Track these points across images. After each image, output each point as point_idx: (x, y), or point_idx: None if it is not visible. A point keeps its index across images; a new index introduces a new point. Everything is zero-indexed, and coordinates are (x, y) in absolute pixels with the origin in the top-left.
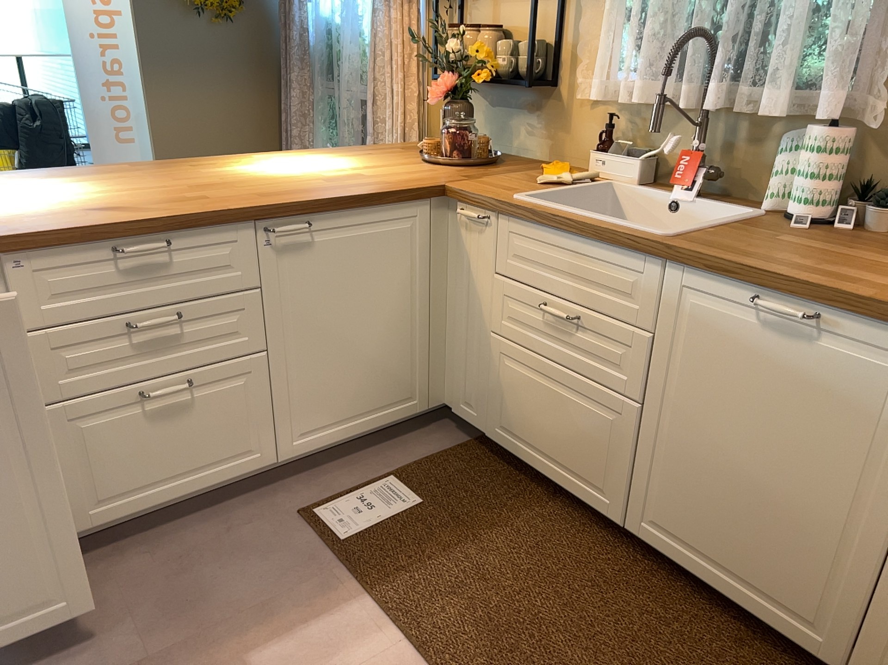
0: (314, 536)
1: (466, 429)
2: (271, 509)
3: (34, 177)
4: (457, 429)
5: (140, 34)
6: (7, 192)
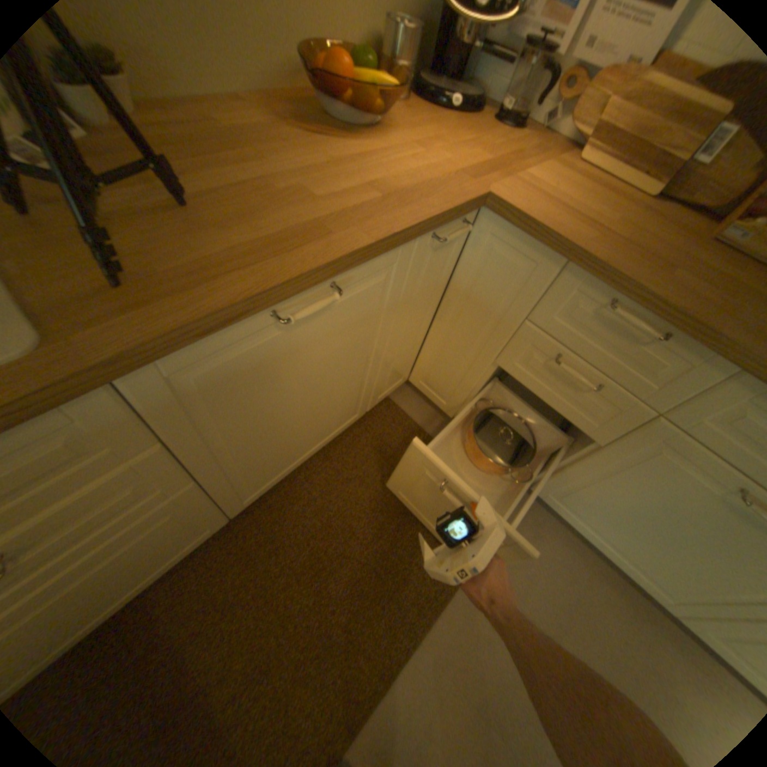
0: None
1: None
2: None
3: None
4: None
5: None
6: None
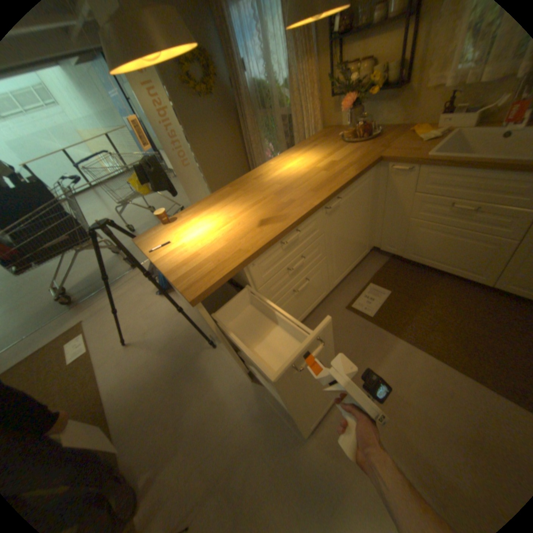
0: (359, 318)
1: (383, 253)
2: (334, 309)
3: (200, 208)
4: (380, 255)
5: (177, 115)
6: (204, 223)
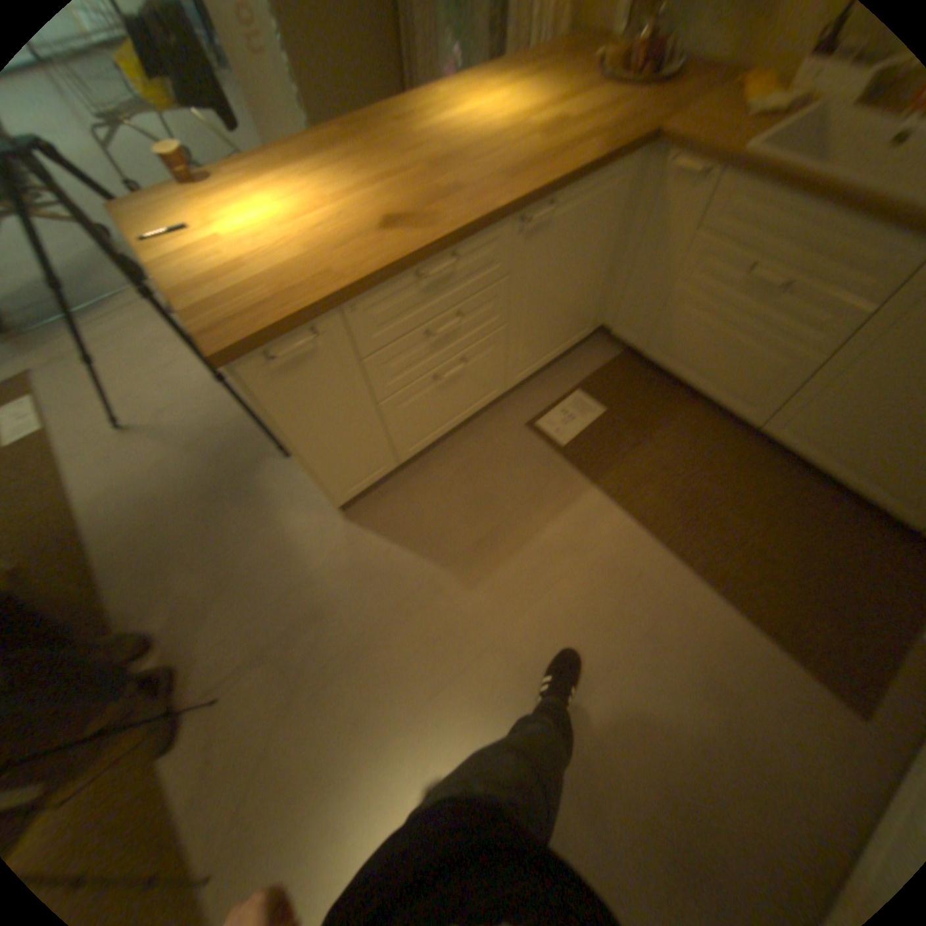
0: (542, 446)
1: (614, 343)
2: (504, 425)
3: (264, 164)
4: (608, 344)
5: None
6: (266, 200)
